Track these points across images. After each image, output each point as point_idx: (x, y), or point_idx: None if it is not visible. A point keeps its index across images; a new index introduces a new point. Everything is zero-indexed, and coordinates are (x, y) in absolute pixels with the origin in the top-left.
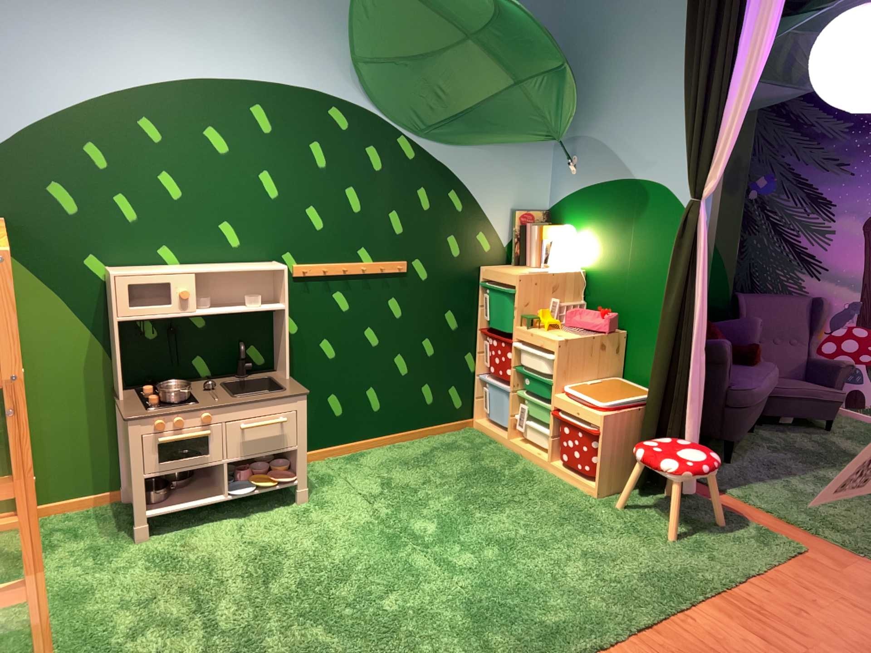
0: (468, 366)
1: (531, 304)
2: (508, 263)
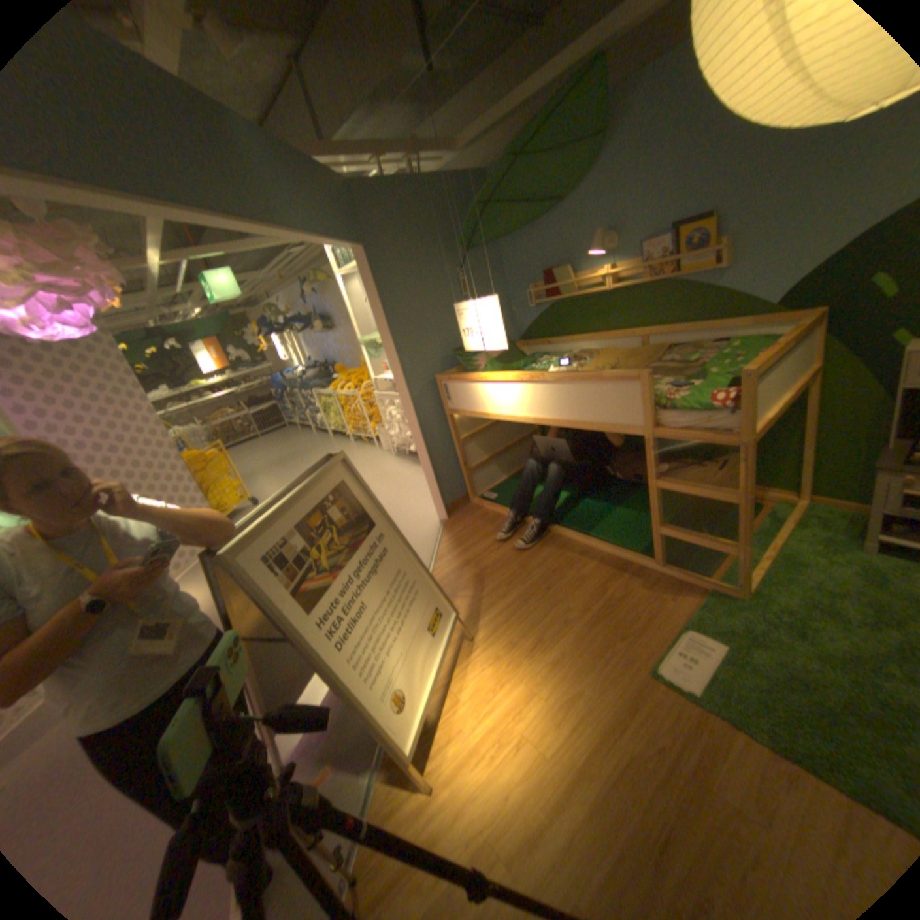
0: None
1: None
2: None
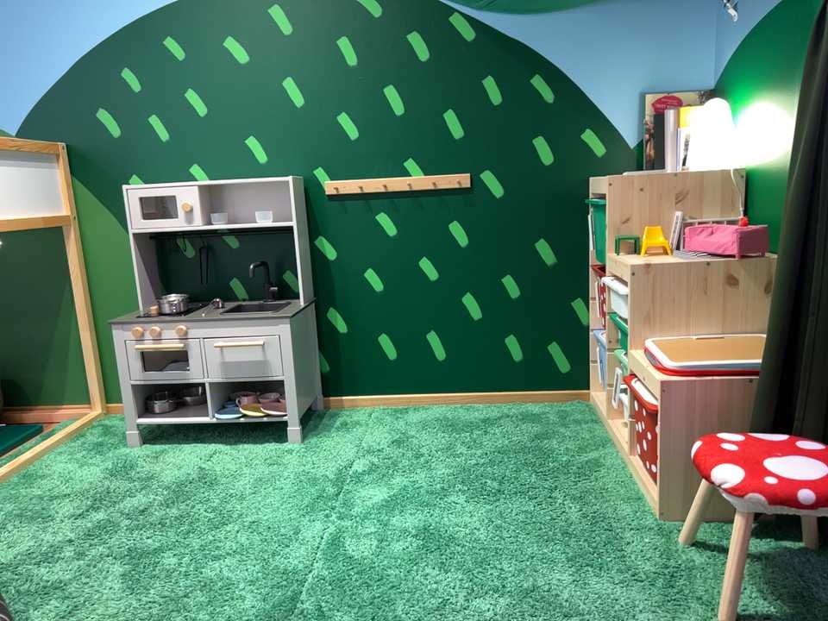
0: (580, 318)
1: (639, 220)
2: (643, 172)
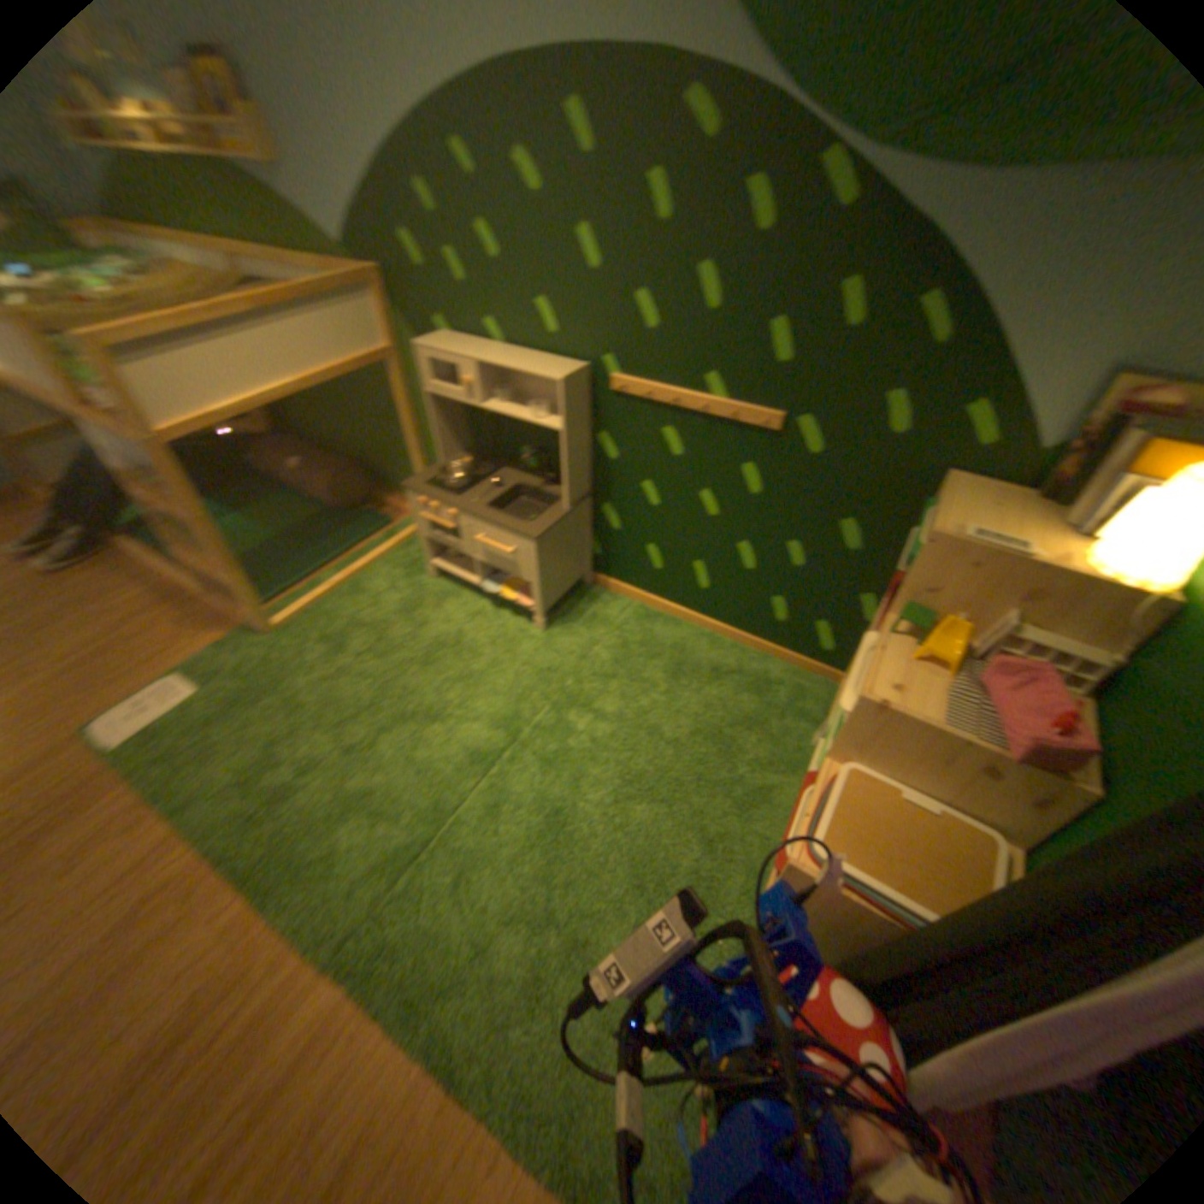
0: (866, 616)
1: (954, 601)
2: (1046, 490)
